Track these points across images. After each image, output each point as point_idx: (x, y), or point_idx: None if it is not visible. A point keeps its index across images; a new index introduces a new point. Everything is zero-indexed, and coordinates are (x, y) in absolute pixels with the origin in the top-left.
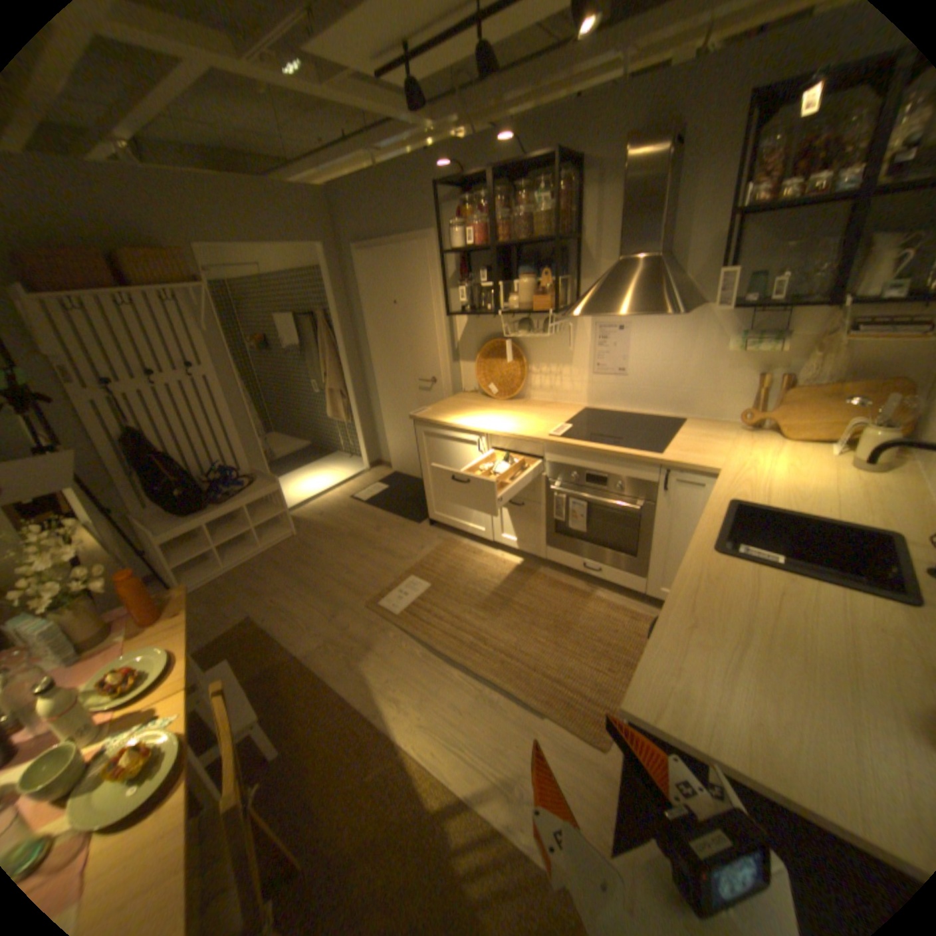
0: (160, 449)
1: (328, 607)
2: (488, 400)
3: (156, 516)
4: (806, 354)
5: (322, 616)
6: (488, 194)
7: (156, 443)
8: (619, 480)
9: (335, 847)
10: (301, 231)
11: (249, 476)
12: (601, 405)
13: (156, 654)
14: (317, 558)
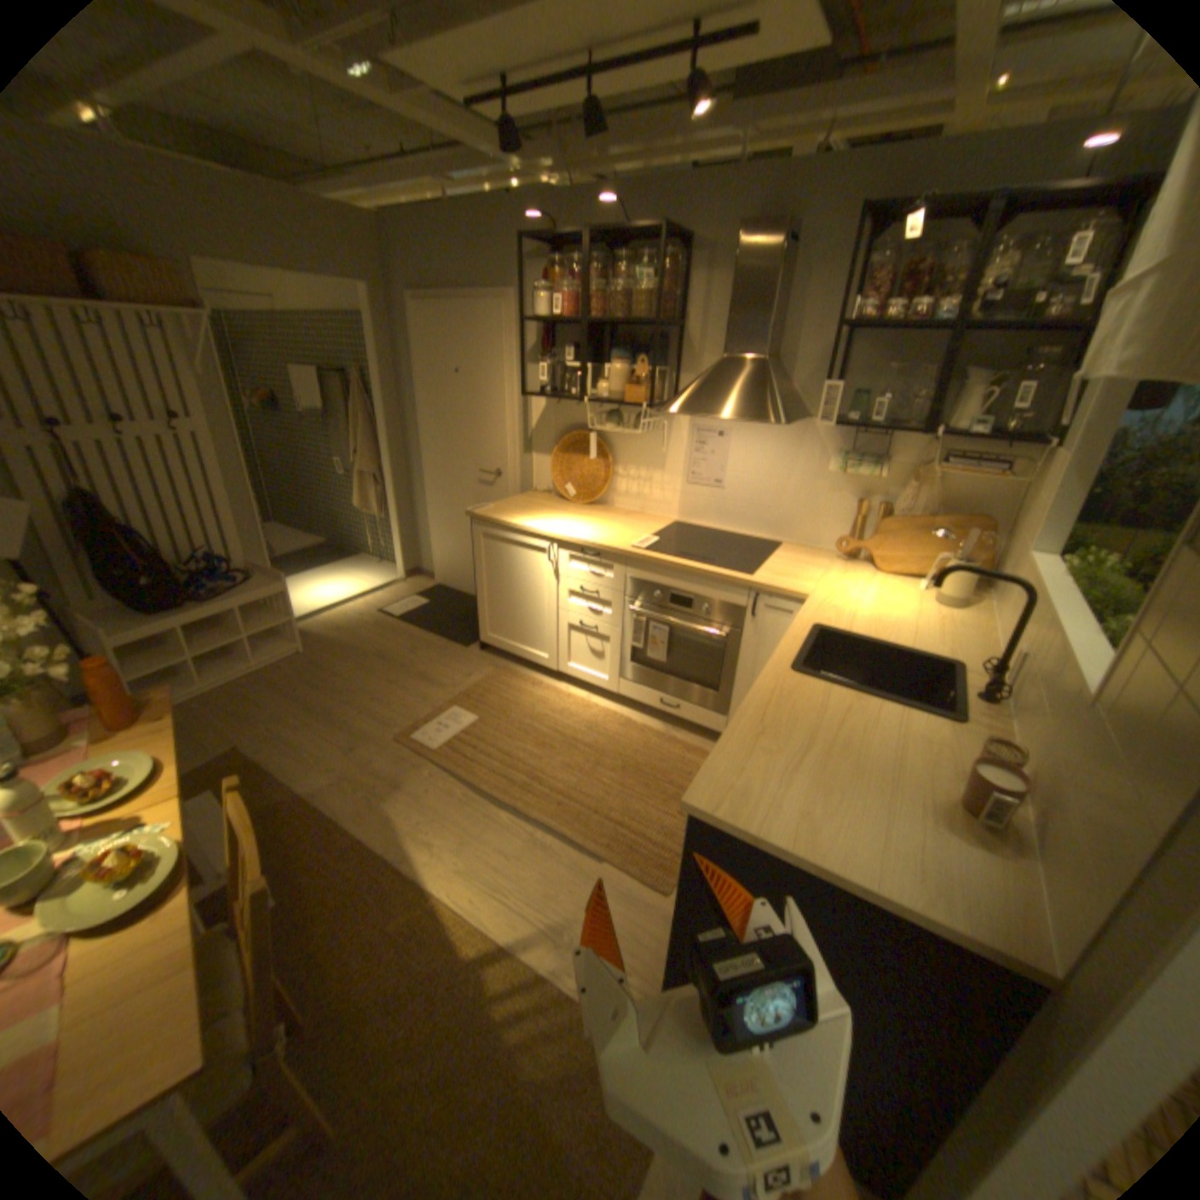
0: (122, 523)
1: (345, 739)
2: (563, 504)
3: (108, 612)
4: (903, 484)
5: (336, 749)
6: (582, 260)
7: (117, 514)
8: (705, 604)
9: (347, 1001)
10: (339, 265)
11: (244, 572)
12: (693, 521)
13: (136, 760)
14: (331, 682)
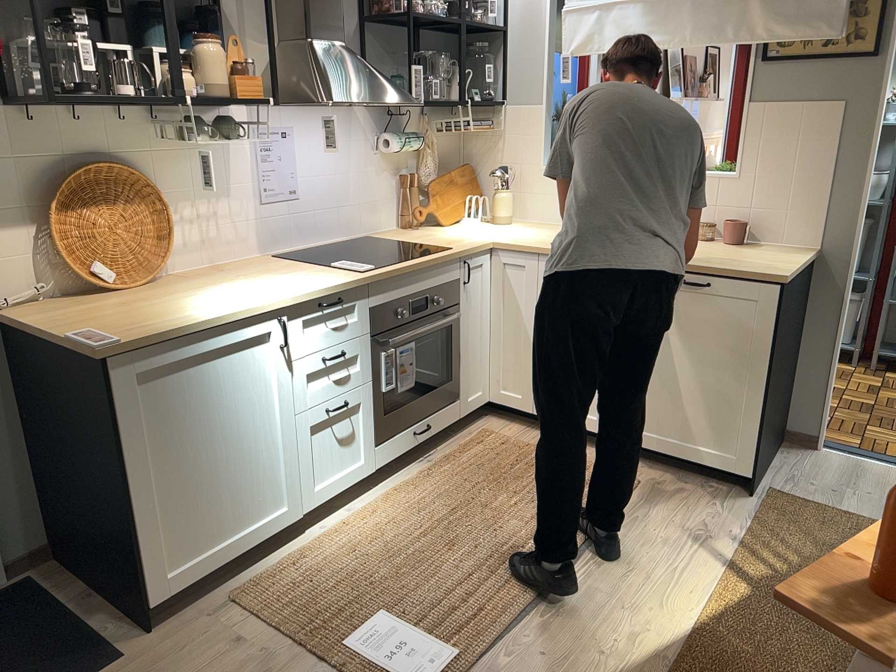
0: None
1: None
2: (118, 295)
3: None
4: (414, 155)
5: None
6: None
7: None
8: (432, 295)
9: (837, 666)
10: None
11: None
12: (278, 249)
13: None
14: None
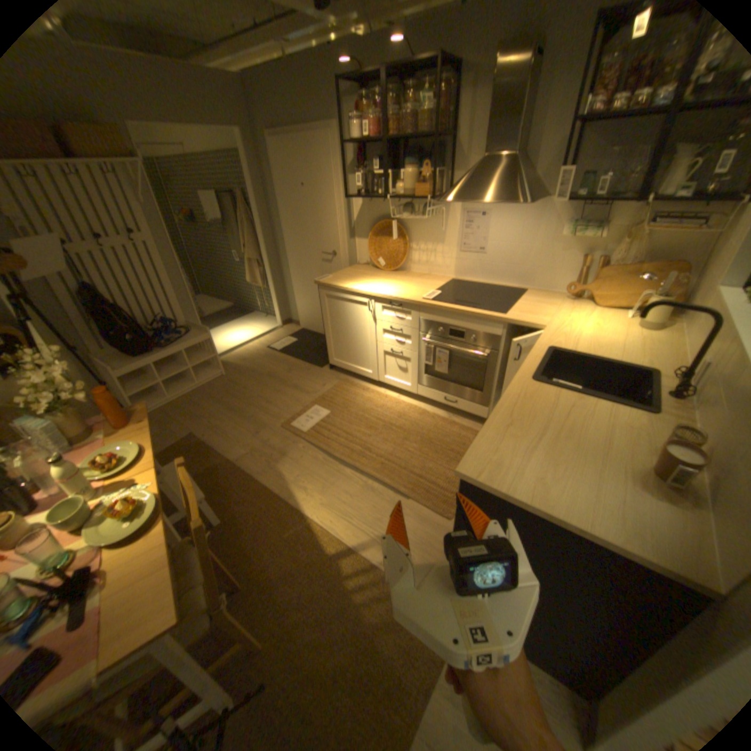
0: (110, 302)
1: (252, 427)
2: (376, 271)
3: (111, 356)
4: (619, 241)
5: (248, 433)
6: (381, 91)
7: (107, 297)
8: (473, 335)
9: (263, 577)
10: (219, 116)
11: (185, 328)
12: (465, 278)
13: (129, 447)
14: (242, 392)
